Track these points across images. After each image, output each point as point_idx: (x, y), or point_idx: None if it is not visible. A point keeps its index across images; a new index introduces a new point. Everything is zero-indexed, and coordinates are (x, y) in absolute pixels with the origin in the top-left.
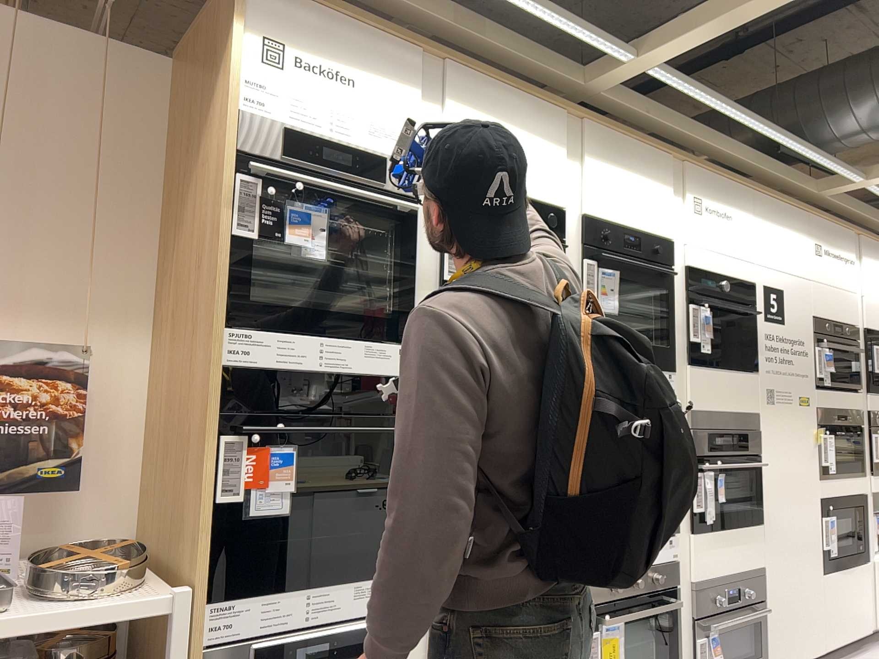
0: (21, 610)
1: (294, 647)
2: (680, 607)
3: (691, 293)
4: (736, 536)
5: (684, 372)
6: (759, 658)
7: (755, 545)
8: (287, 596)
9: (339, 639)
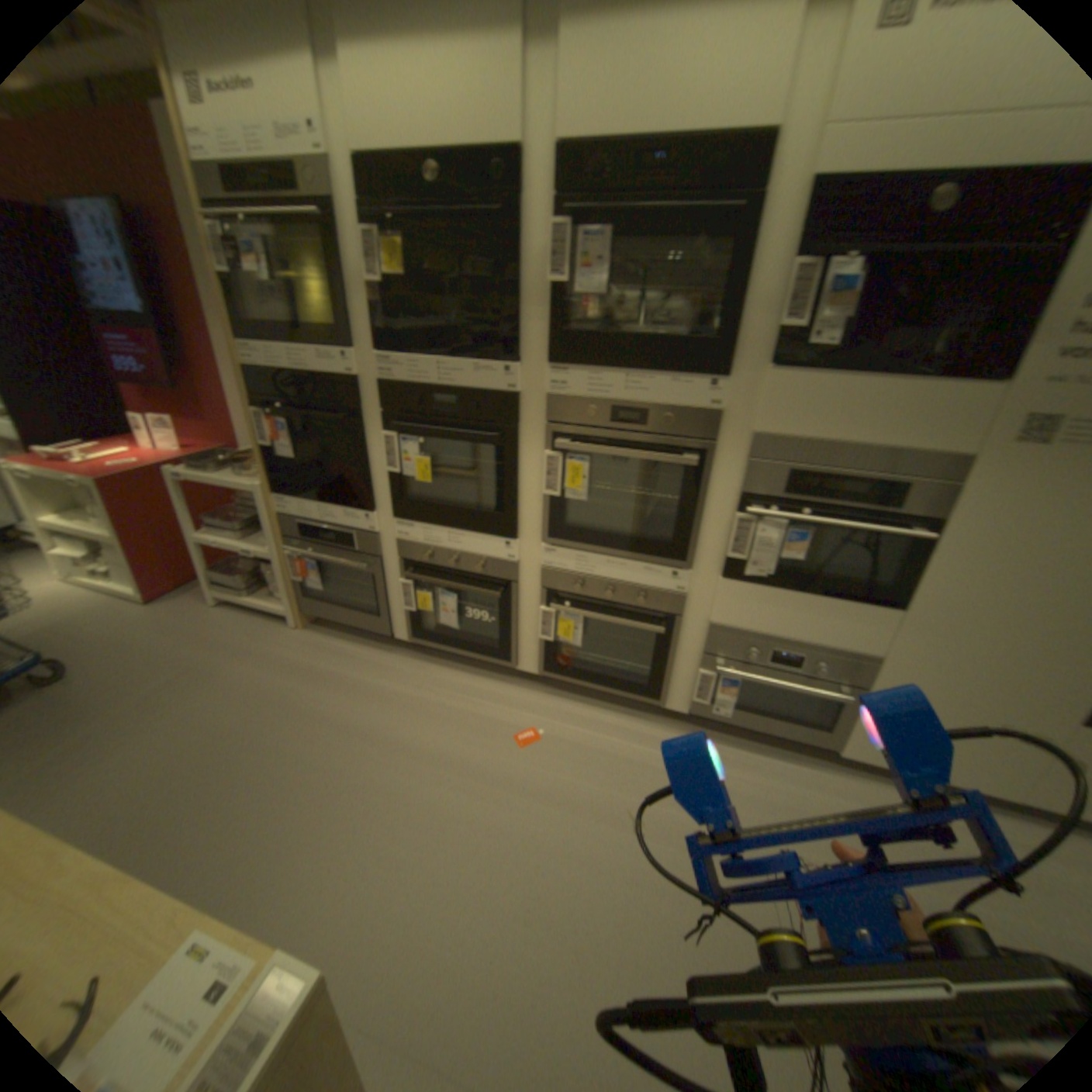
0: (211, 478)
1: (316, 532)
2: (670, 635)
3: (813, 234)
4: (822, 608)
5: (761, 376)
6: (833, 737)
7: (868, 630)
8: (306, 505)
9: (339, 537)
